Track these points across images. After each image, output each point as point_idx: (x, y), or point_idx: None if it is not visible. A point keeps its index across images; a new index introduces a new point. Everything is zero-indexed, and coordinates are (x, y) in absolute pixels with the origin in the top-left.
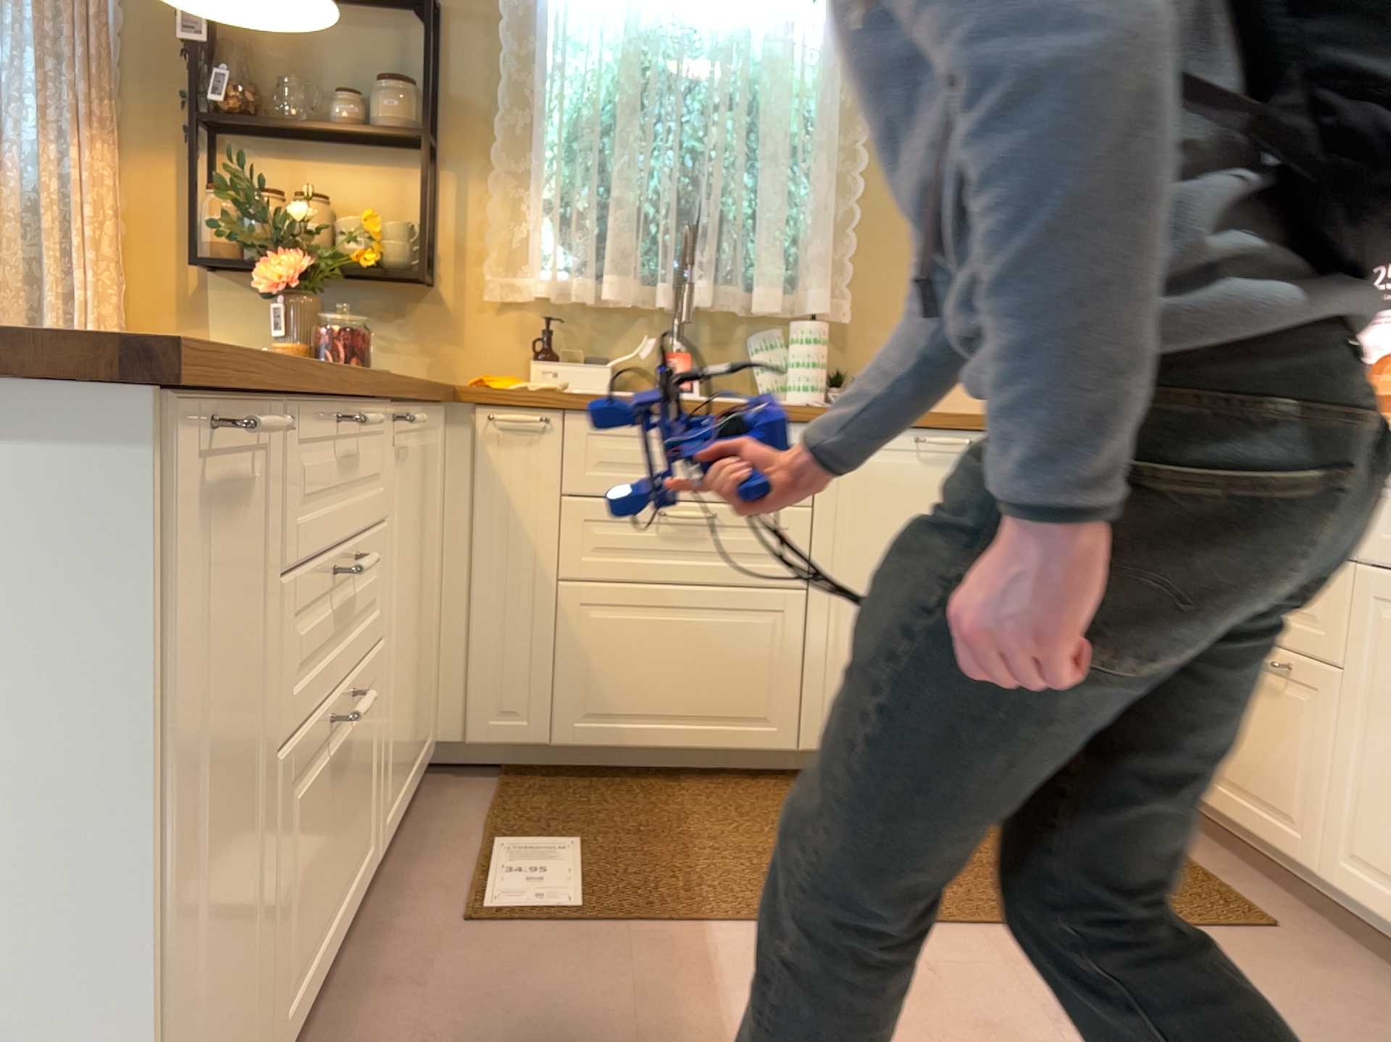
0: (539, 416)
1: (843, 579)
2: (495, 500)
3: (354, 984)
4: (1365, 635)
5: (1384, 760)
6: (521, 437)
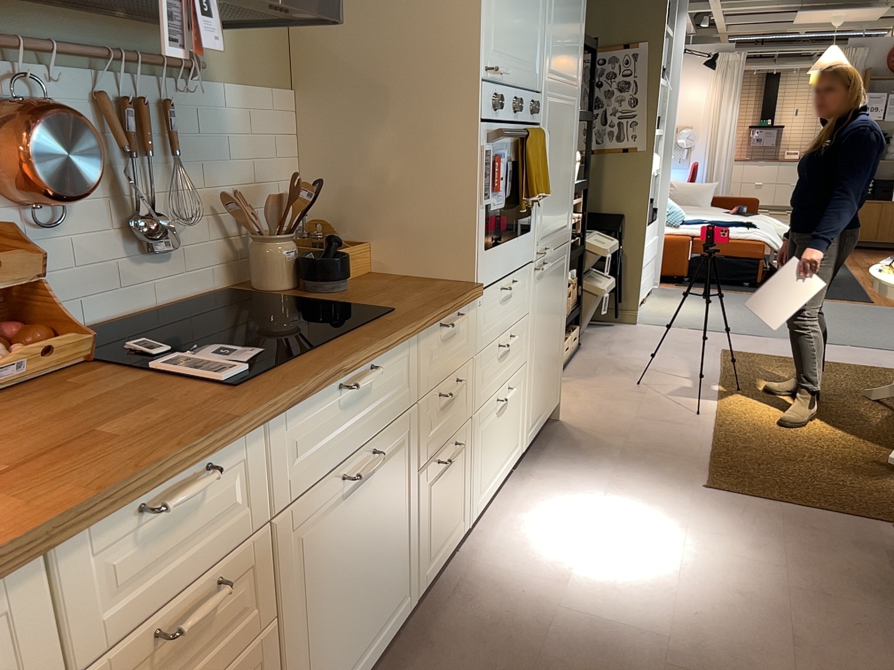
0: None
1: None
2: None
3: None
4: (288, 566)
5: (317, 627)
6: None
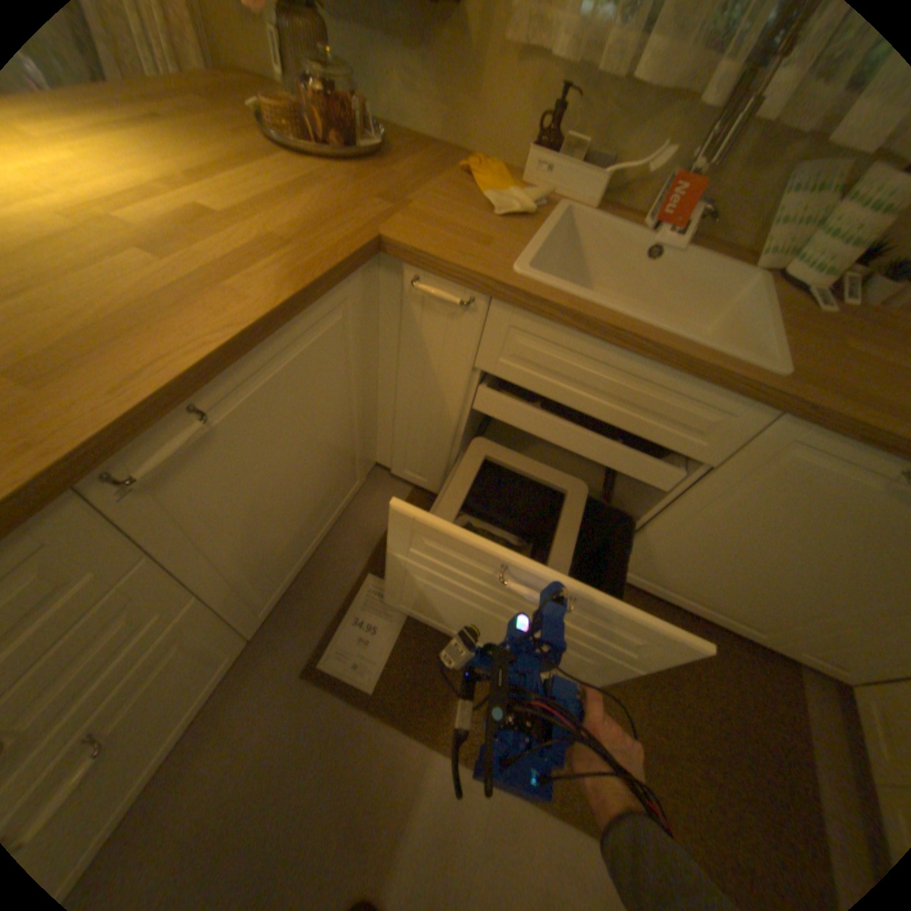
0: (468, 295)
1: (703, 523)
2: (419, 354)
3: (210, 727)
4: None
5: None
6: (447, 309)
